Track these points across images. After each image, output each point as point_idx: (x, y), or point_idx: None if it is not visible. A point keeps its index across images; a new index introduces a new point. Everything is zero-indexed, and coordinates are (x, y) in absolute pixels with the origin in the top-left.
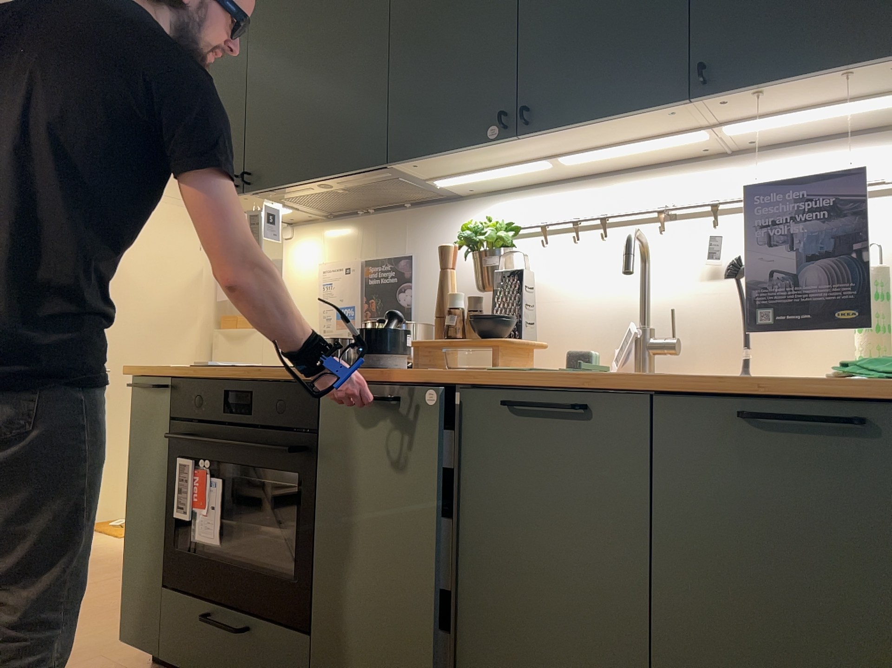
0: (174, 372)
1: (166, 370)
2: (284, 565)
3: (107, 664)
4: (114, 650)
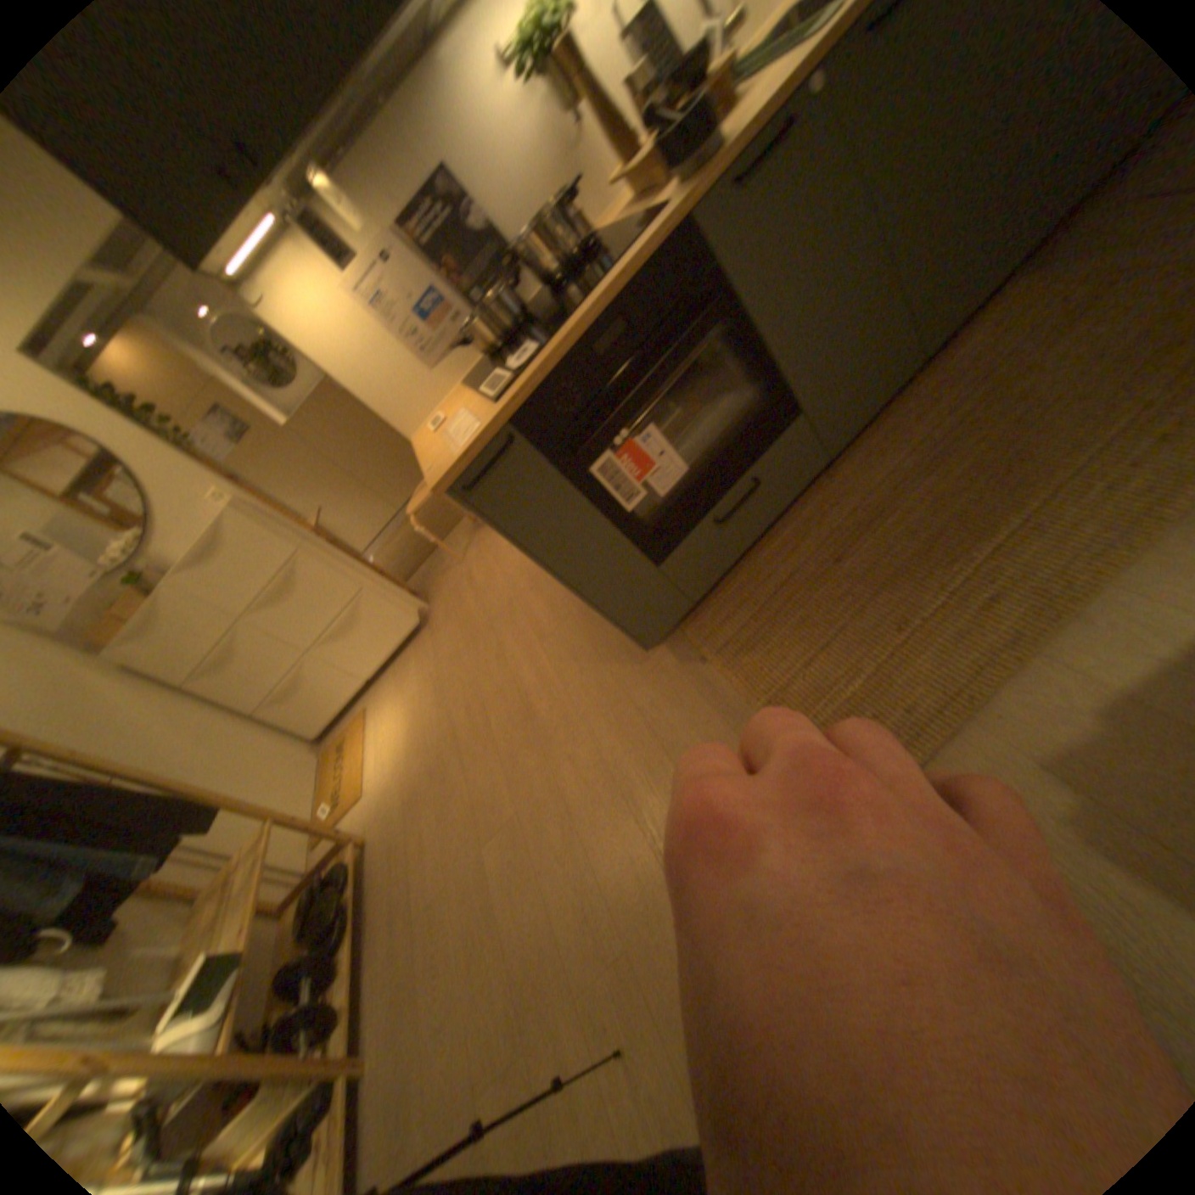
0: (501, 414)
1: (500, 415)
2: (724, 422)
3: (641, 679)
4: (615, 686)
